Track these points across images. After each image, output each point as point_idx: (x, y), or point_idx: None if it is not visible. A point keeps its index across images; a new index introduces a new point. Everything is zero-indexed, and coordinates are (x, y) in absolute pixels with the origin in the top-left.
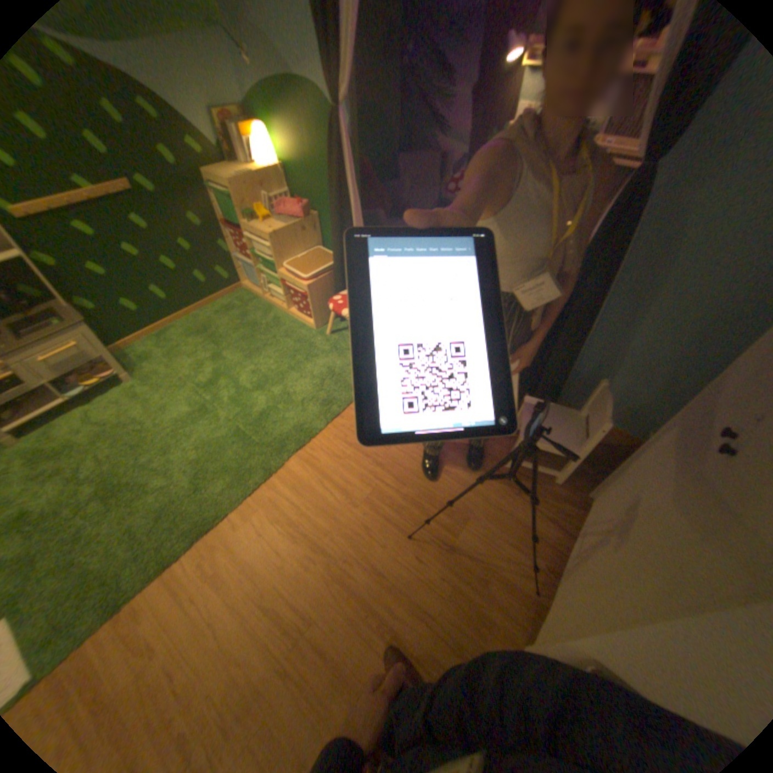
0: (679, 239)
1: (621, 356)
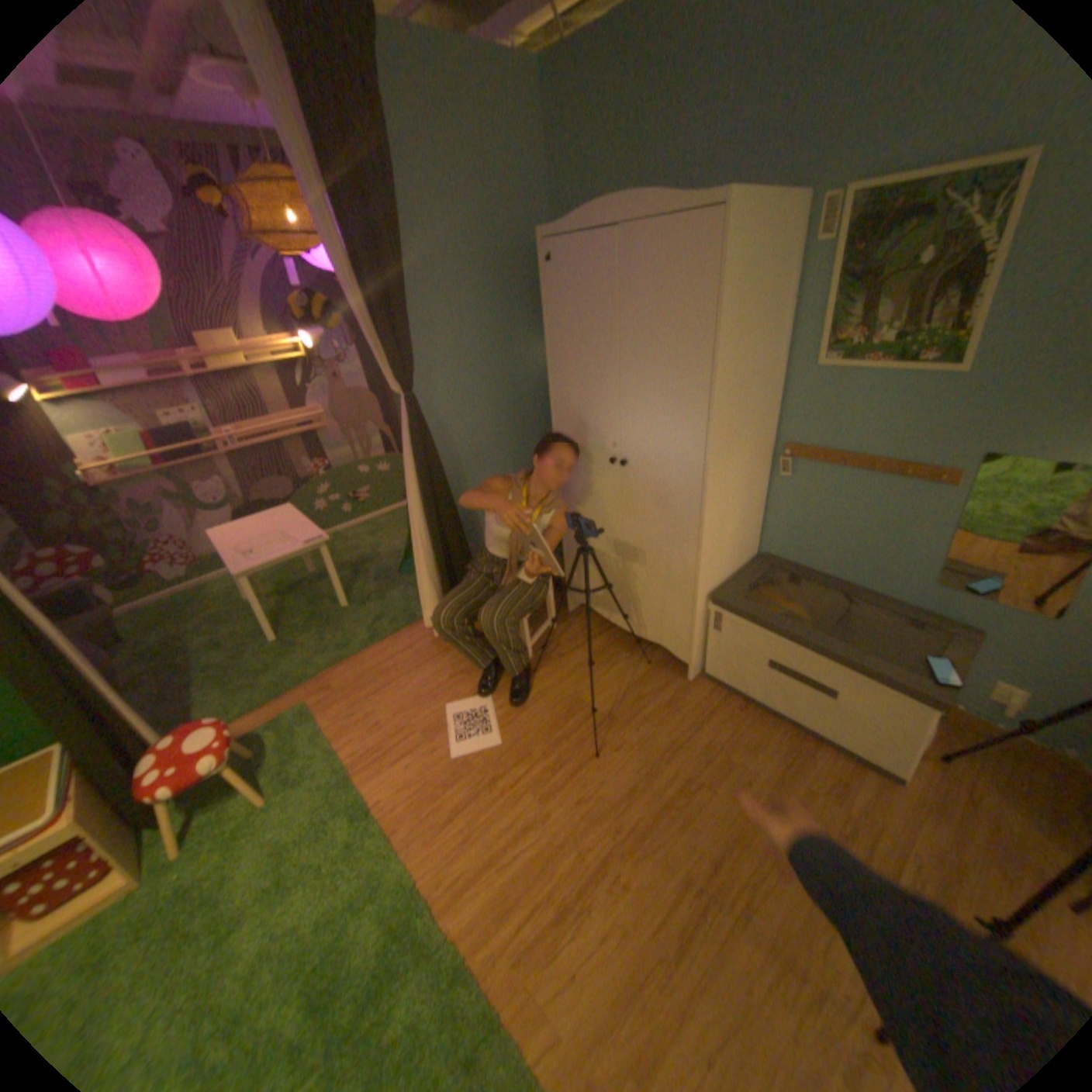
0: (446, 430)
1: (477, 524)
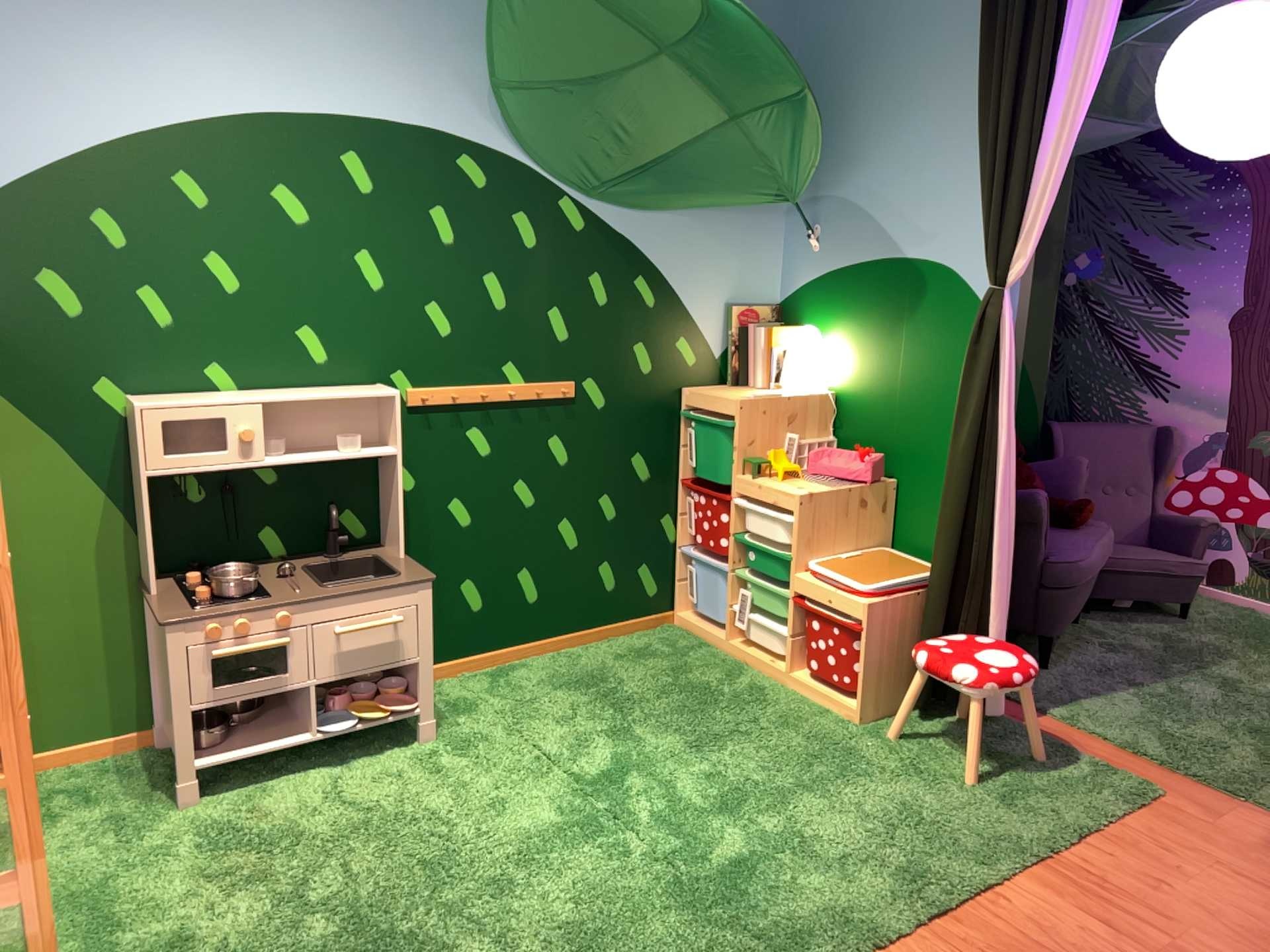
0: None
1: None
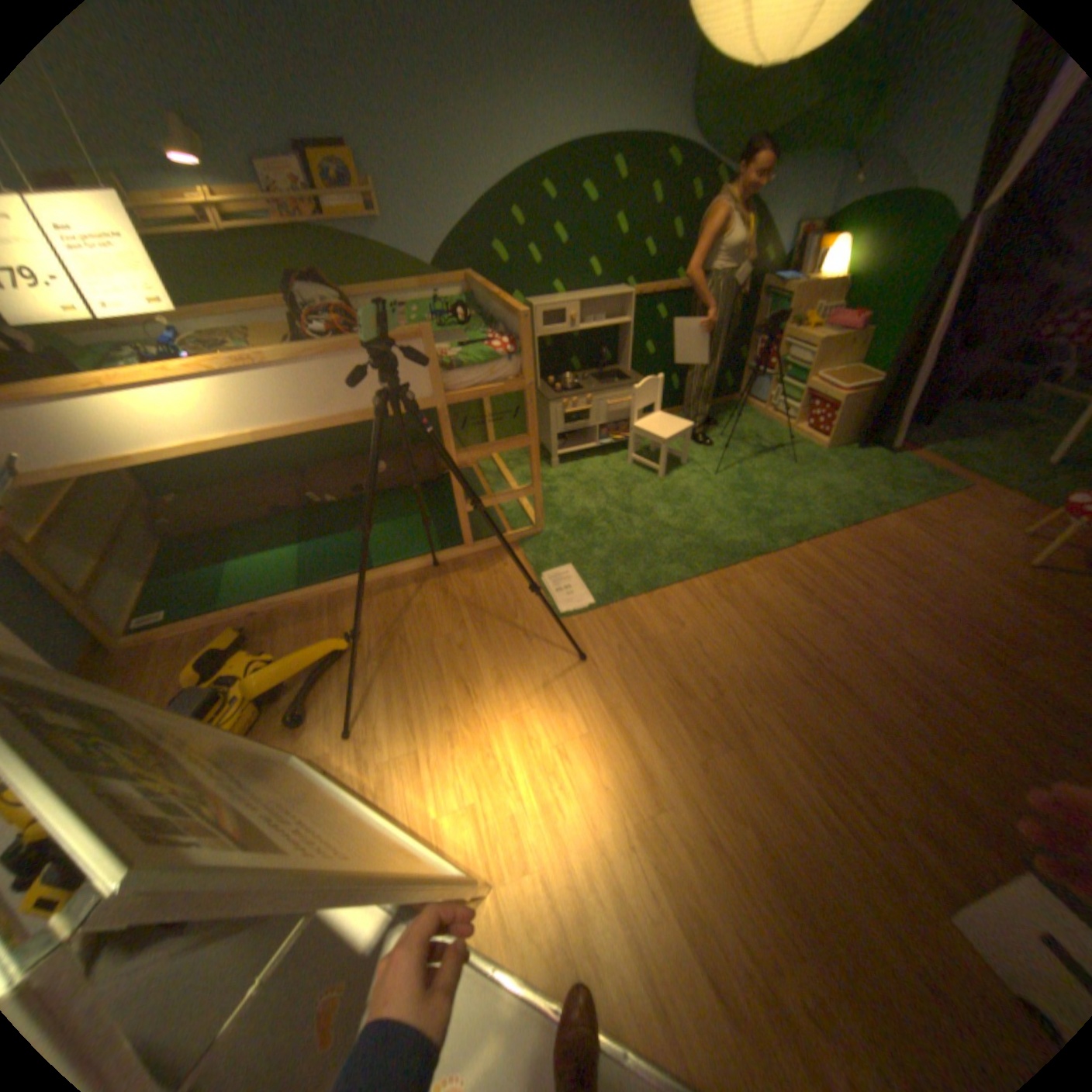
0: None
1: None
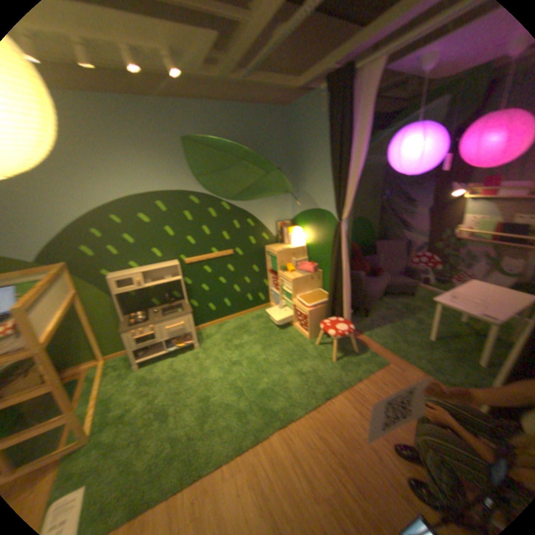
0: None
1: None
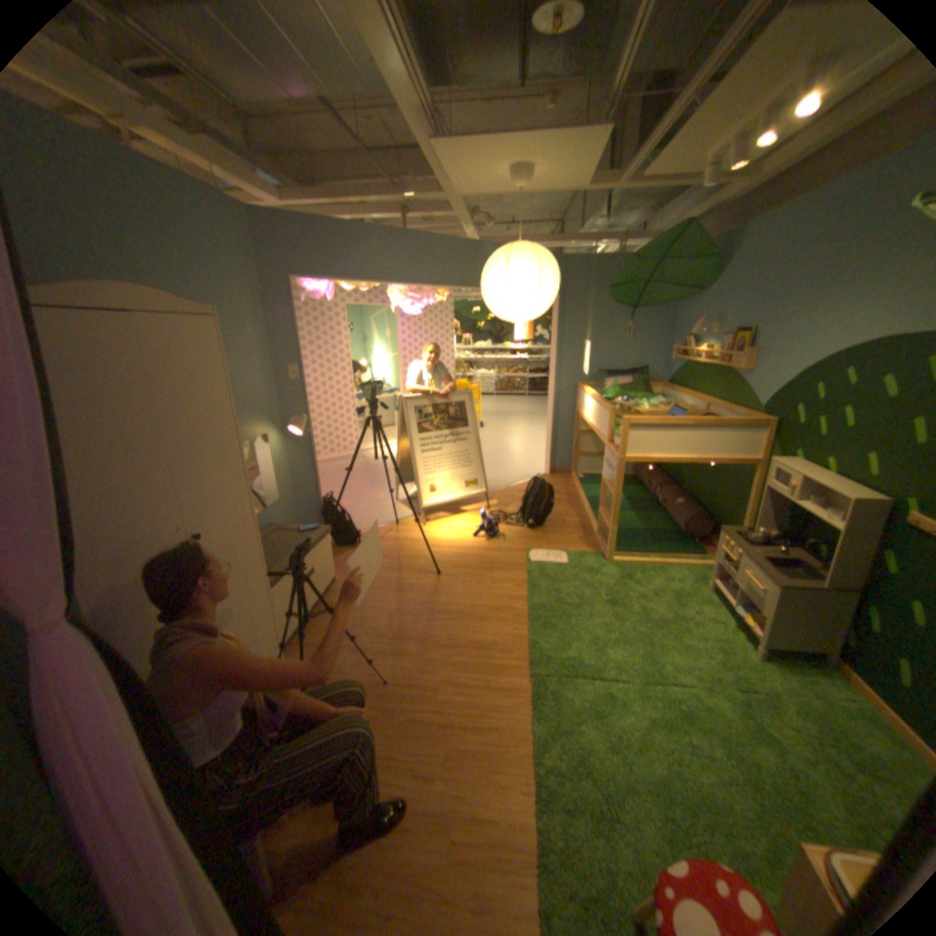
0: None
1: None
